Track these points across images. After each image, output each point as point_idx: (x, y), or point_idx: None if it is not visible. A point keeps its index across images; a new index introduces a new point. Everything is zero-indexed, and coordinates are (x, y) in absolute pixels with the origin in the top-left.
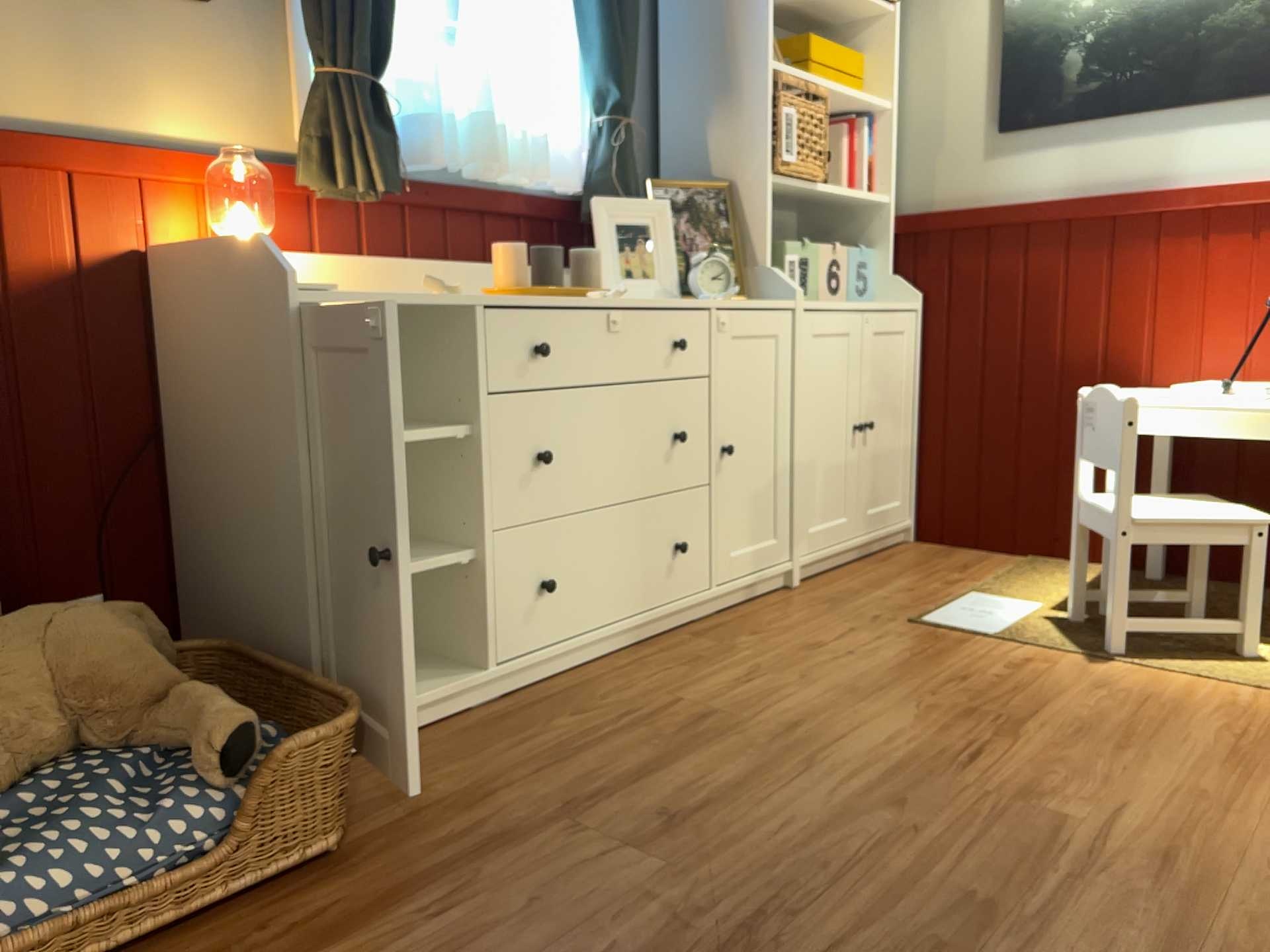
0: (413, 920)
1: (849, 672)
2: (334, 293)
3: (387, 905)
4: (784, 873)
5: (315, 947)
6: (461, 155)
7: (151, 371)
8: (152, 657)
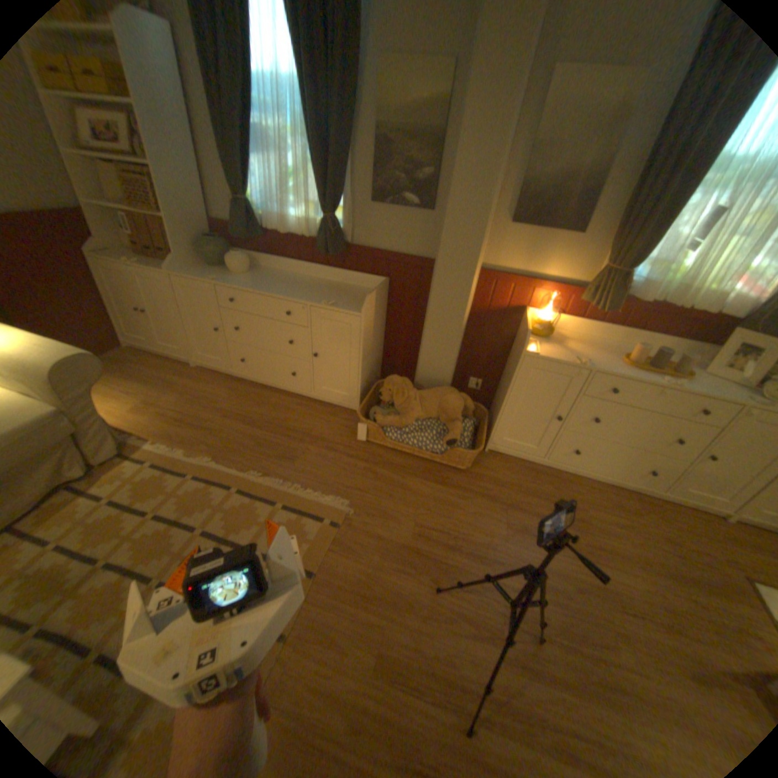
0: (458, 495)
1: (664, 561)
2: (544, 352)
3: (458, 488)
4: (525, 565)
5: (441, 483)
6: (670, 296)
7: (515, 337)
8: (461, 410)
